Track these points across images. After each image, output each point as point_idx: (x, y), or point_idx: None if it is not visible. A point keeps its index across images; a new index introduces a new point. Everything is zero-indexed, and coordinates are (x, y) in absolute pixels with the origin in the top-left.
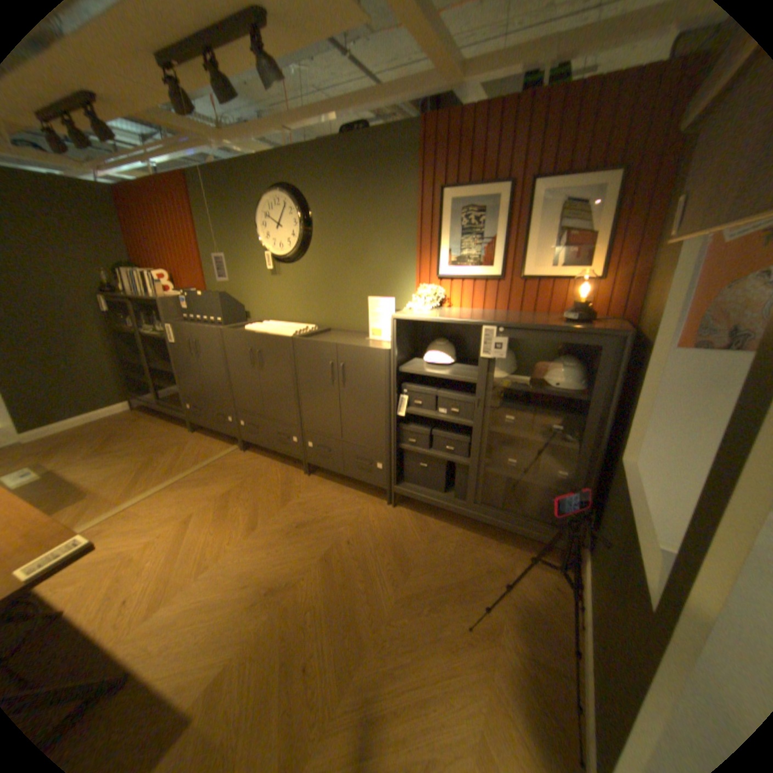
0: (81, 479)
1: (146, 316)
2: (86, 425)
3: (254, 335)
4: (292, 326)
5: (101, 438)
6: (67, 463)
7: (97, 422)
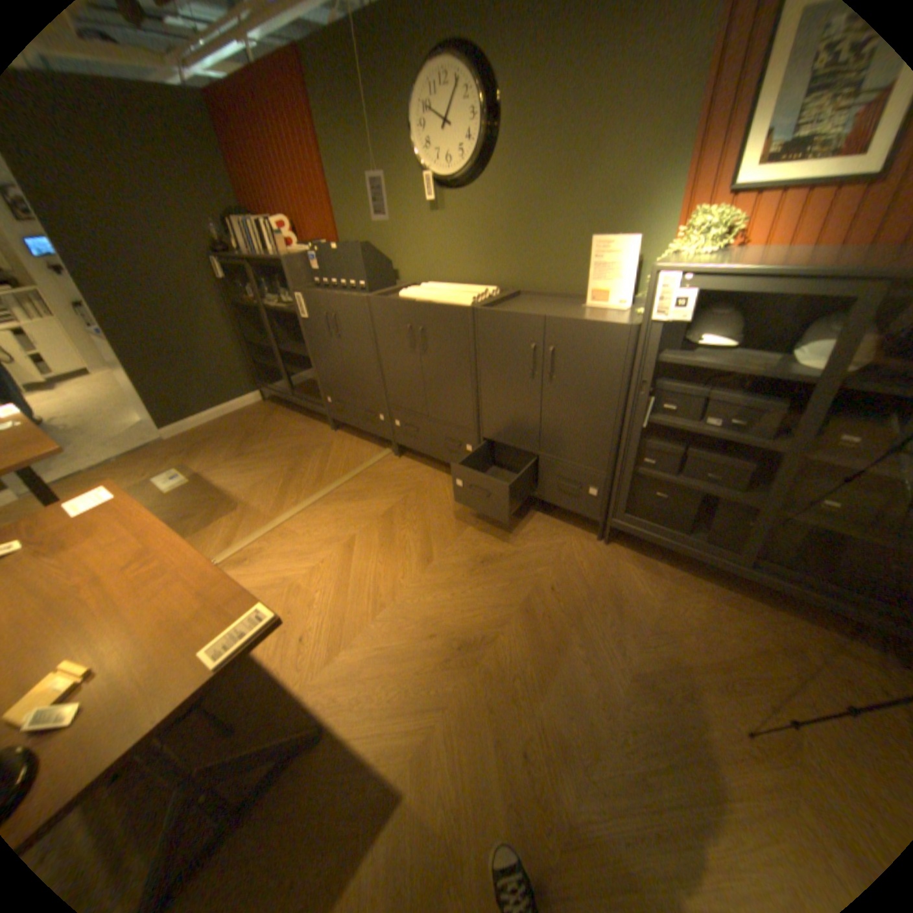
0: (228, 484)
1: (267, 282)
2: (221, 420)
3: (415, 306)
4: (464, 289)
5: (239, 436)
6: (210, 465)
7: (232, 416)
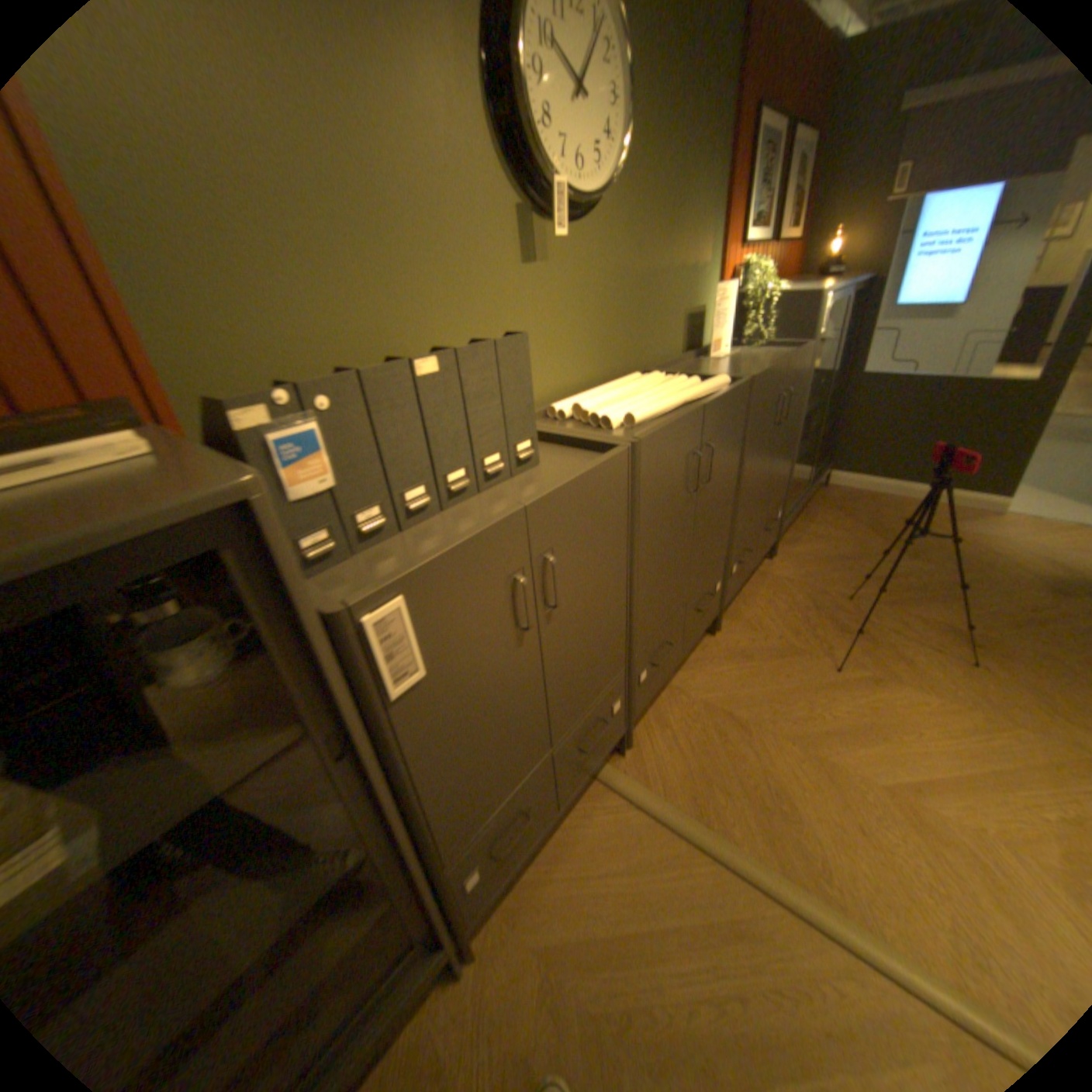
0: None
1: None
2: None
3: (706, 410)
4: (641, 382)
5: None
6: None
7: None
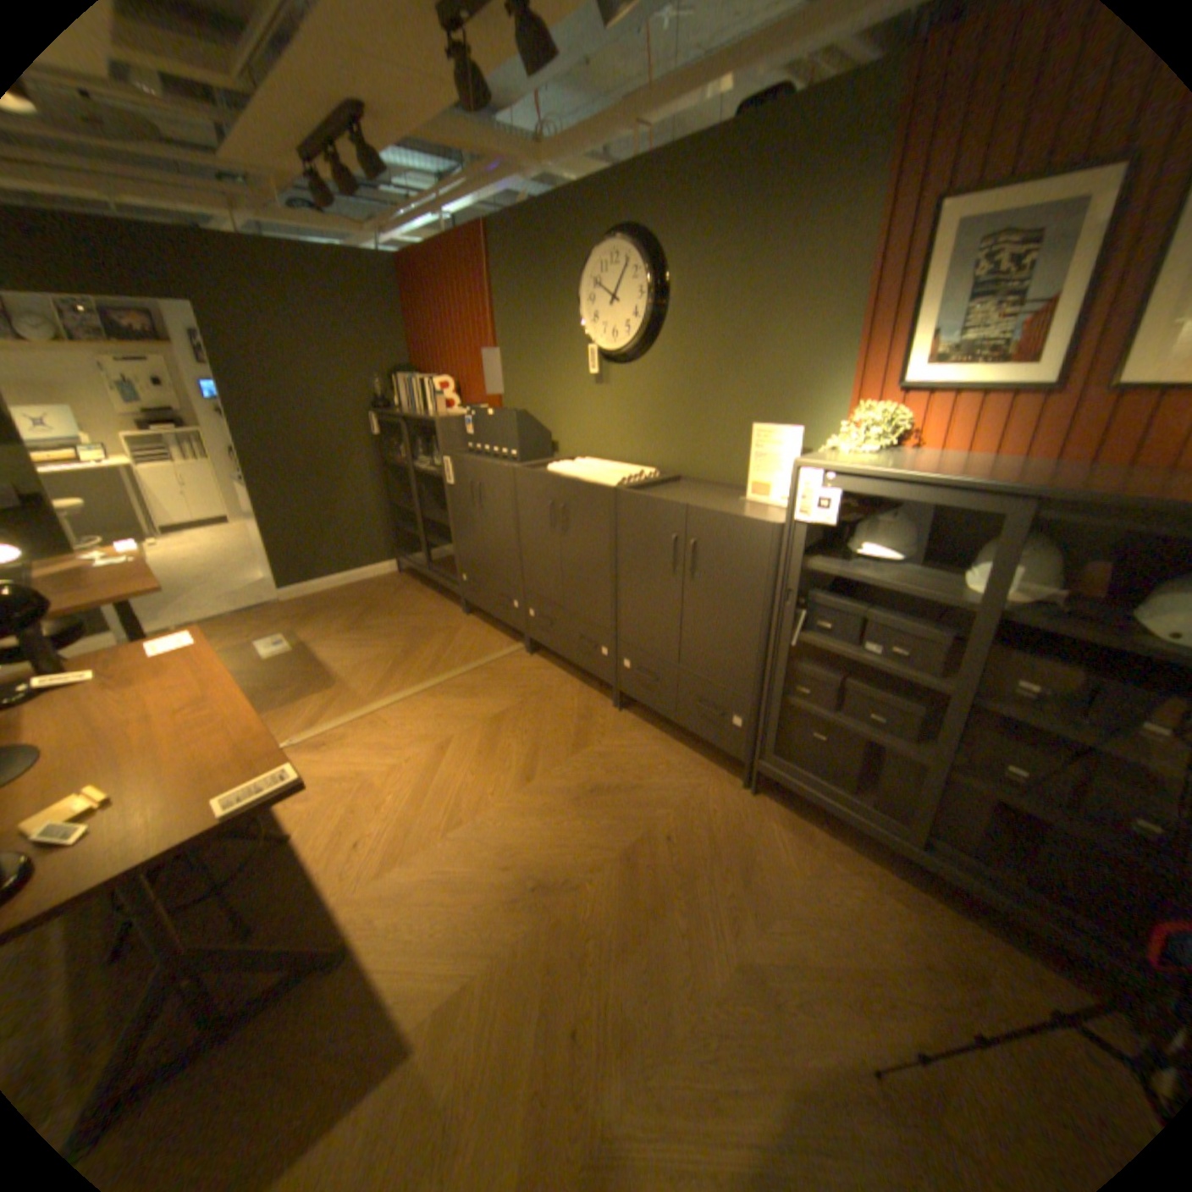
0: (332, 659)
1: (424, 443)
2: (347, 587)
3: (559, 481)
4: (618, 469)
5: (360, 607)
6: (320, 635)
7: (360, 585)
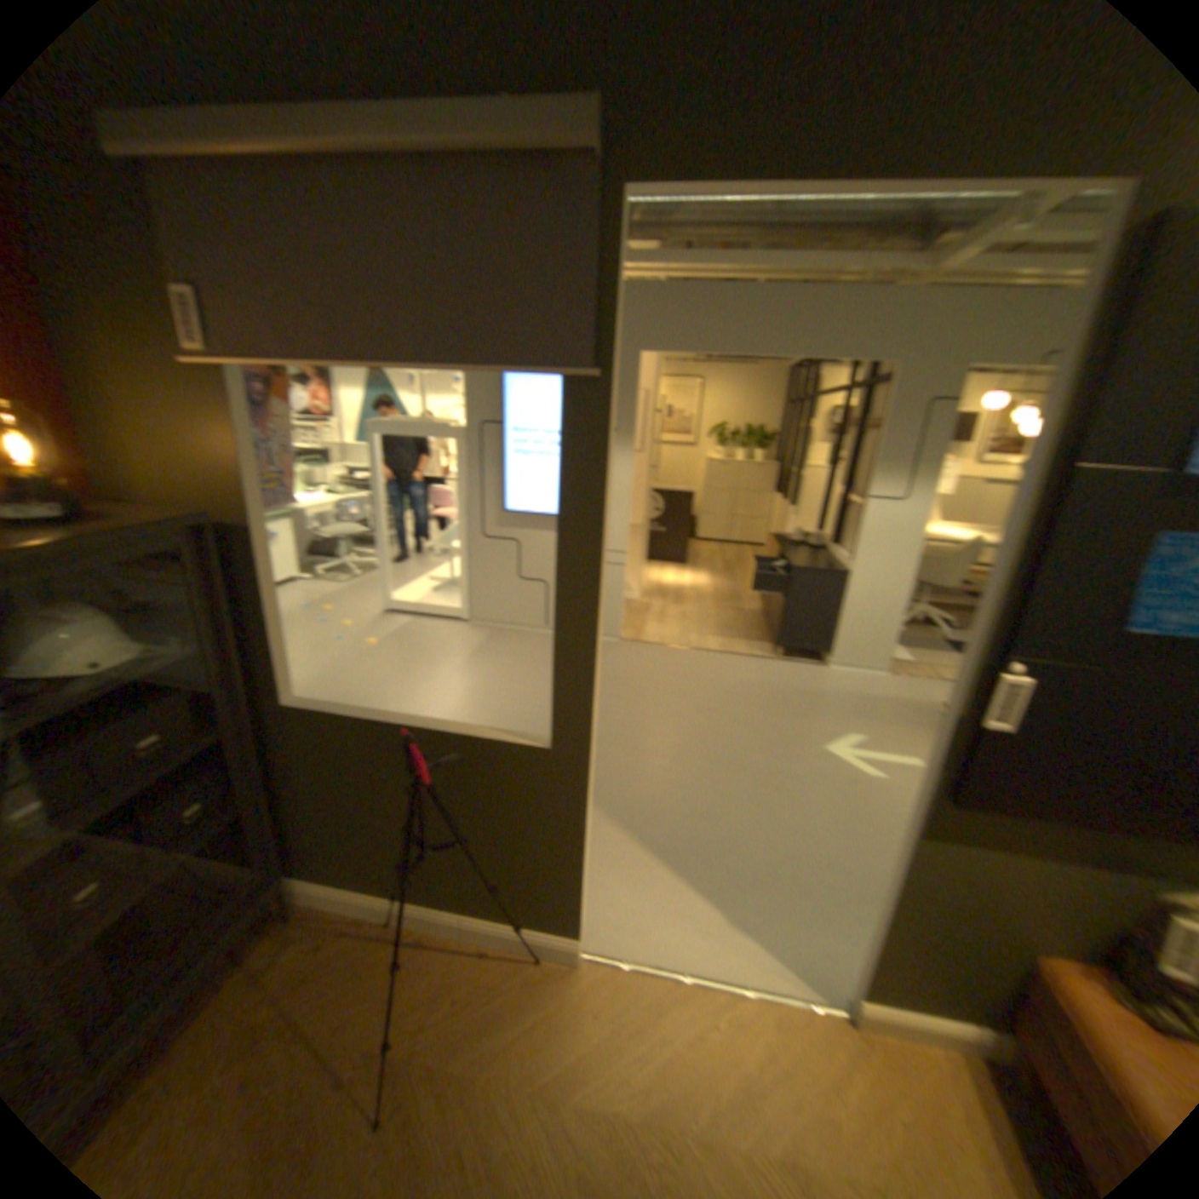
0: None
1: None
2: None
3: None
4: None
5: None
6: None
7: None
